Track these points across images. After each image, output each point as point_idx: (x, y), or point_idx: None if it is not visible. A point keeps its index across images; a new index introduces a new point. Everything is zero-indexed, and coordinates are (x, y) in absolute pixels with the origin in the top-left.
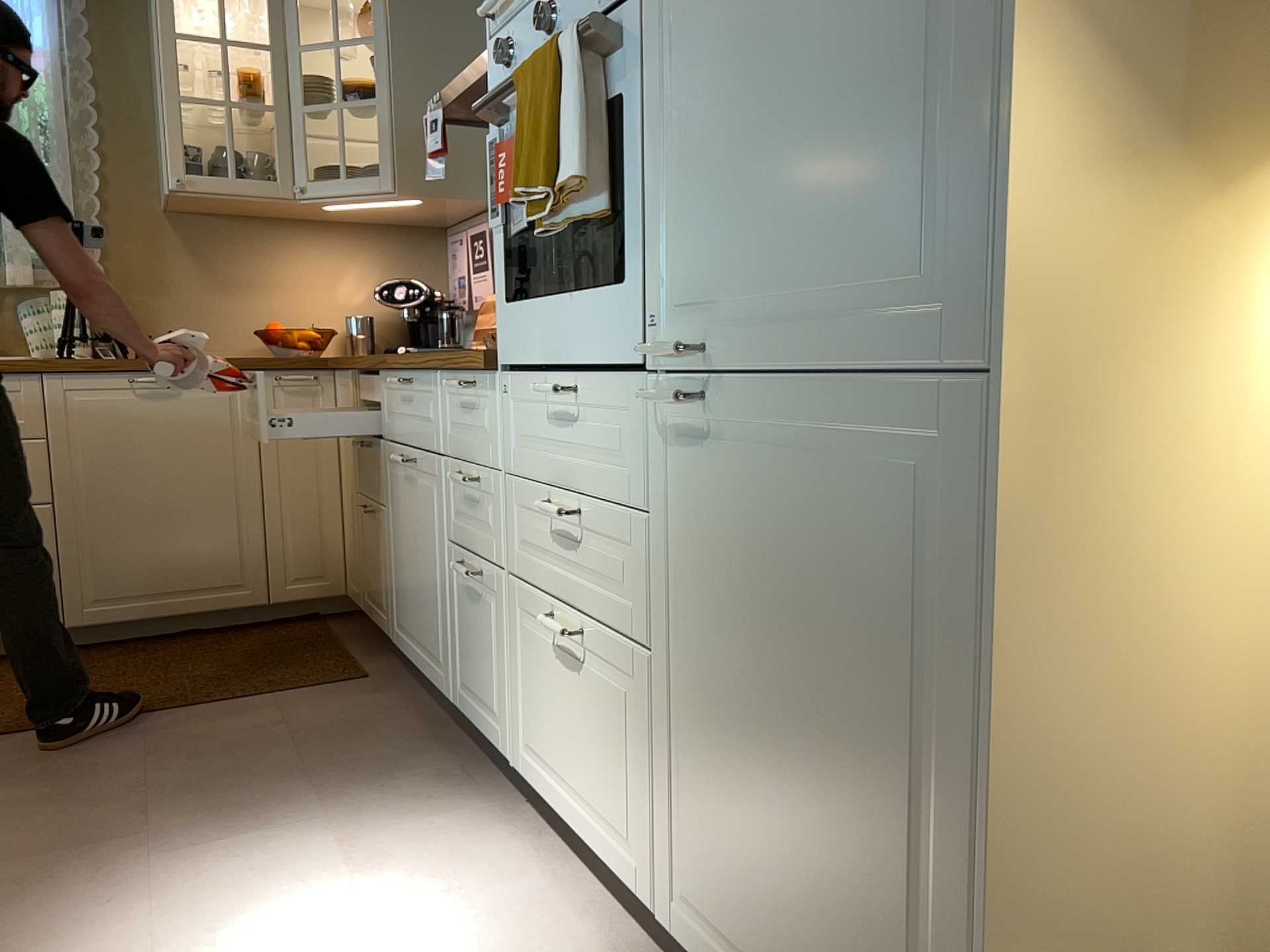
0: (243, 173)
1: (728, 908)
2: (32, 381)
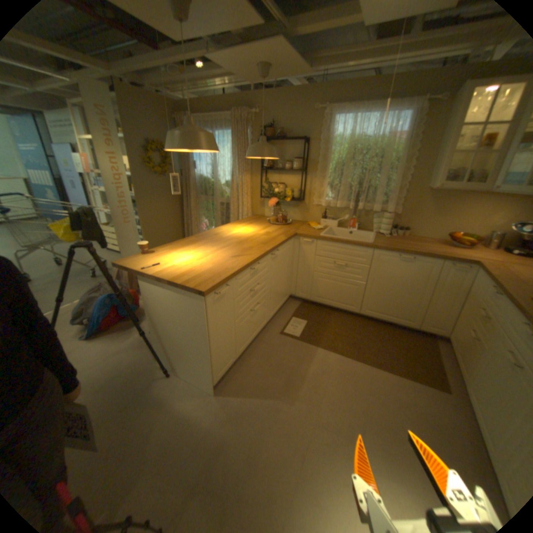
0: (470, 178)
1: None
2: (371, 250)
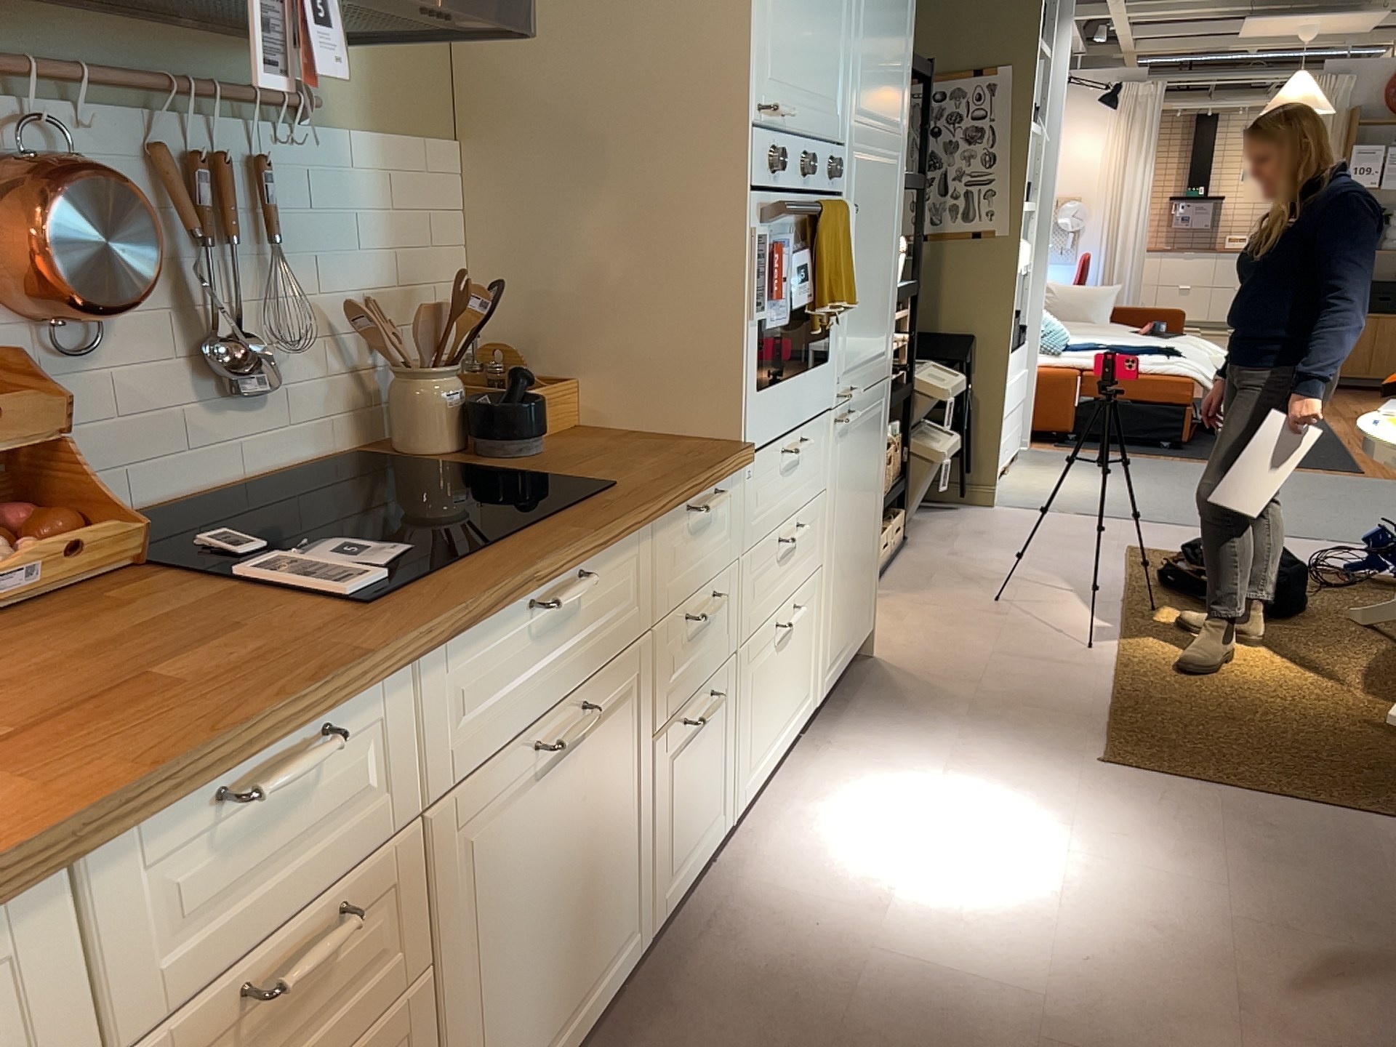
0: None
1: (839, 638)
2: None
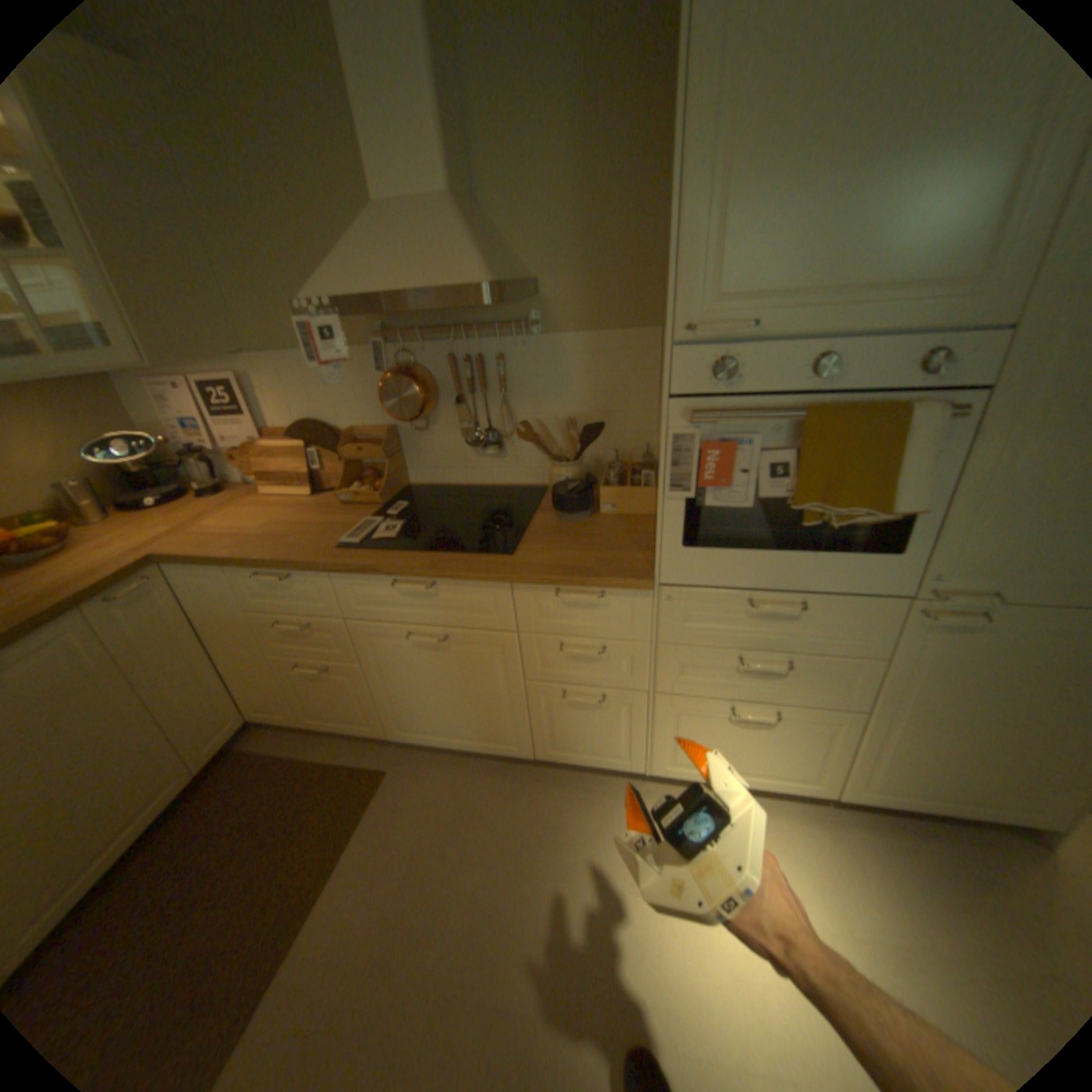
0: None
1: (913, 785)
2: None
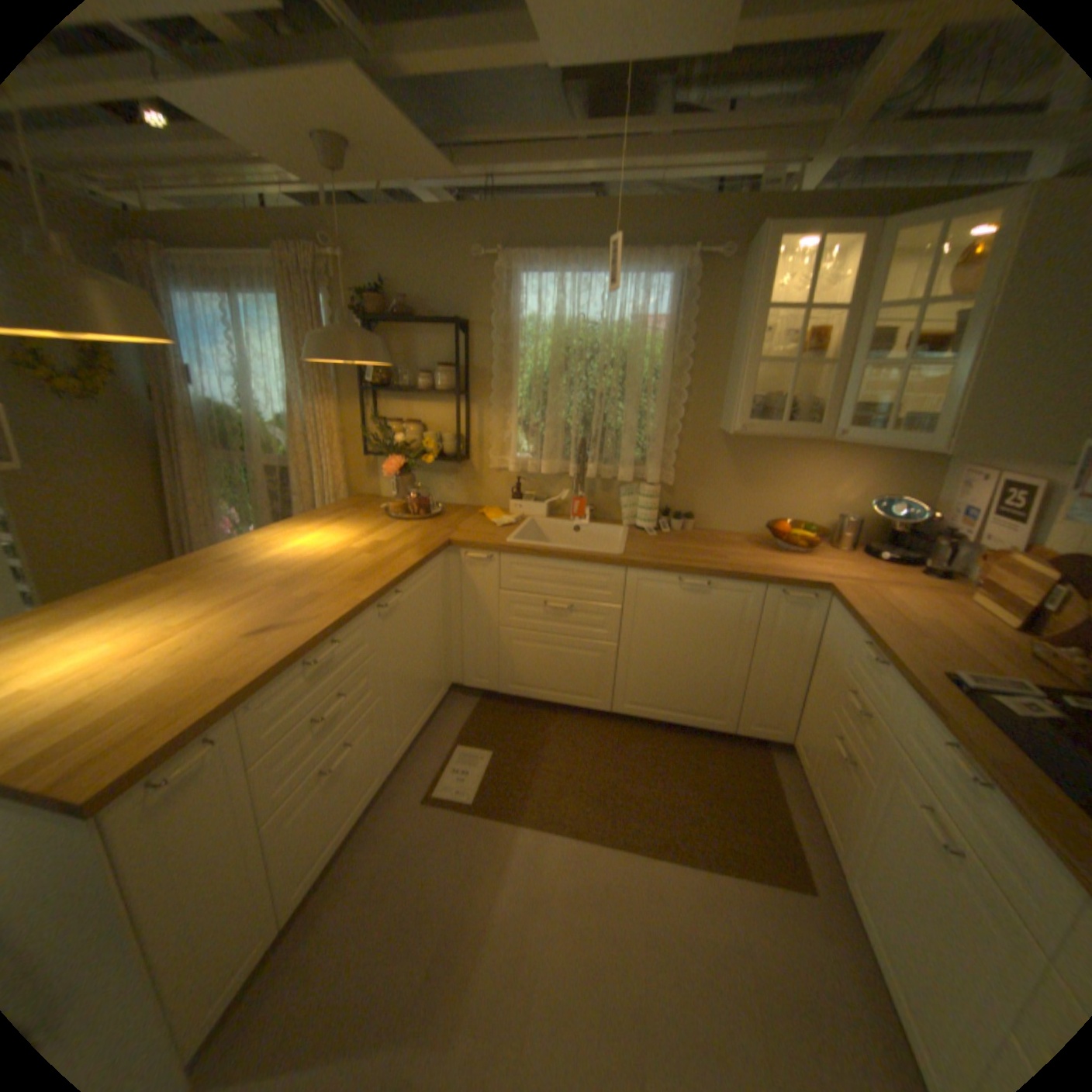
0: (794, 414)
1: None
2: (620, 570)
